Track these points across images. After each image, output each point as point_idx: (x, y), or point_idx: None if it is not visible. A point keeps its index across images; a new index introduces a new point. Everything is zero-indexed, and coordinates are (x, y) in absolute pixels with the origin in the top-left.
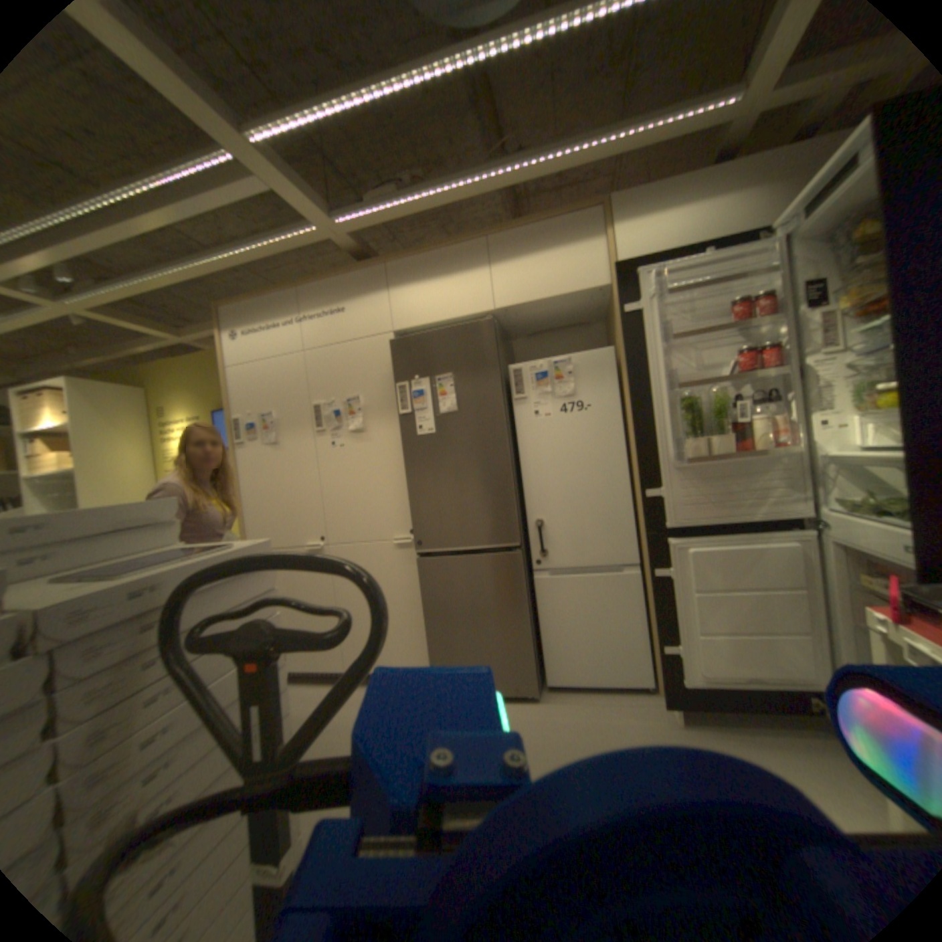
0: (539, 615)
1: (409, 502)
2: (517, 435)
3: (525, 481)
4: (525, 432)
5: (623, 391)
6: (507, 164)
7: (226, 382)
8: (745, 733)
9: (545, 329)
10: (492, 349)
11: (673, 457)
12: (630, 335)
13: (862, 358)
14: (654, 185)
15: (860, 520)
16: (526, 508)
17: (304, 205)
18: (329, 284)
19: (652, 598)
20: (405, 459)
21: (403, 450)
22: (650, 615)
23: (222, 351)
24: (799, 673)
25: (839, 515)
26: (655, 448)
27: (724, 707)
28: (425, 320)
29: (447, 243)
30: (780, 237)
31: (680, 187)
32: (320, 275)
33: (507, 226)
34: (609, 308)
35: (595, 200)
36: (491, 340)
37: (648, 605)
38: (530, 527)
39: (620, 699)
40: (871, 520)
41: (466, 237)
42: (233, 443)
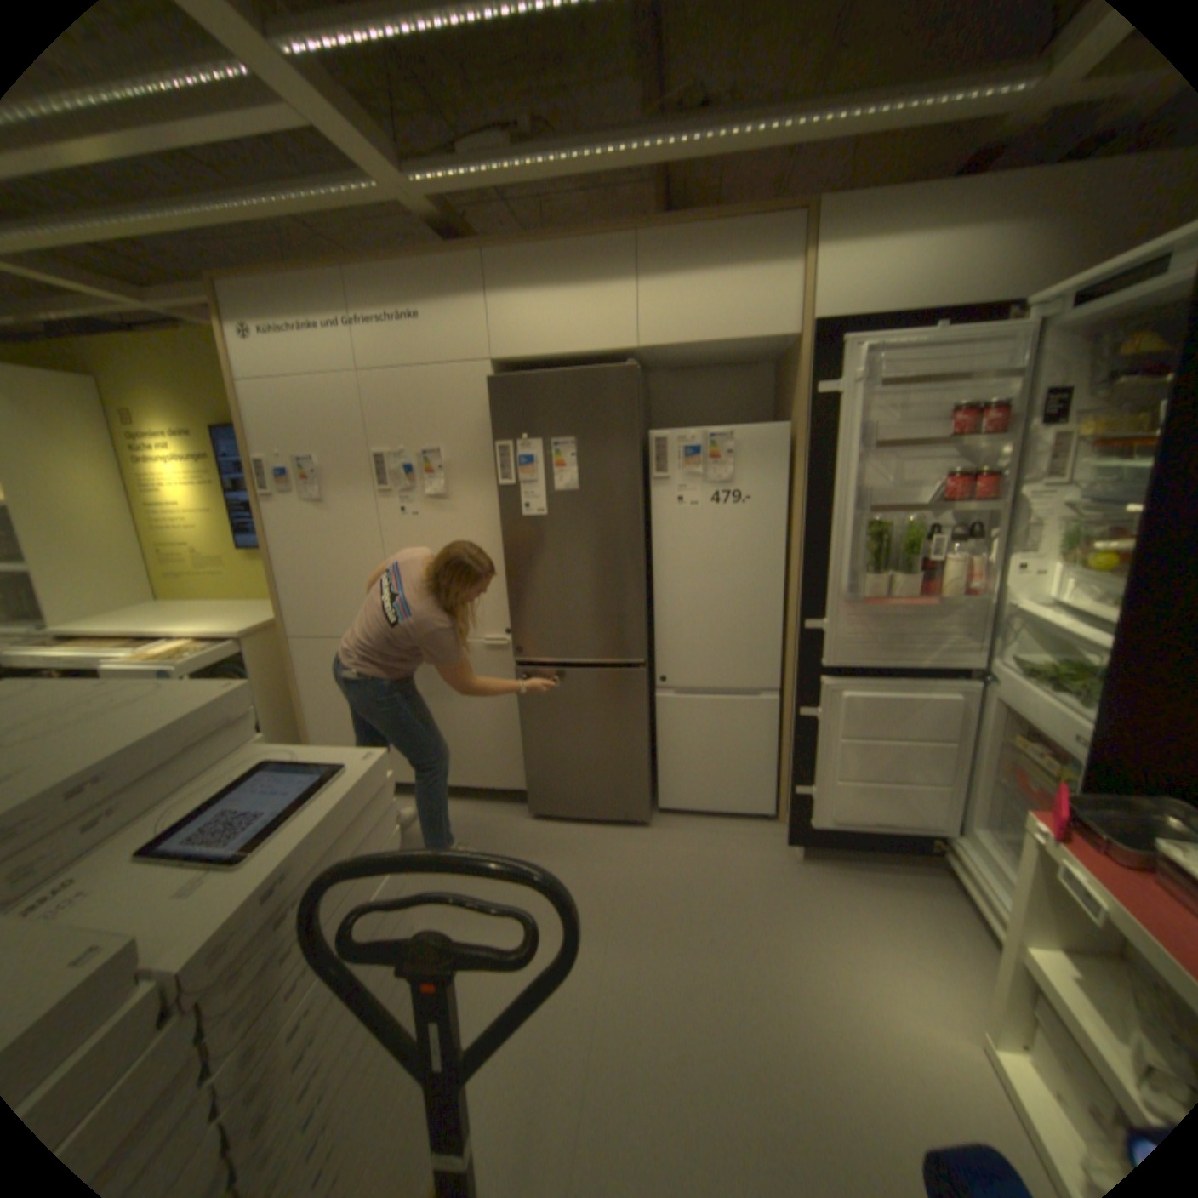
0: (657, 736)
1: (505, 596)
2: (652, 525)
3: (657, 585)
4: (664, 523)
5: (794, 484)
6: (686, 133)
7: (236, 402)
8: (863, 872)
9: (696, 365)
10: (633, 411)
11: (846, 590)
12: (821, 427)
13: (1089, 505)
14: (886, 194)
15: (1037, 692)
16: (654, 614)
17: (363, 152)
18: (394, 269)
19: (787, 727)
20: (502, 541)
21: (501, 530)
22: (781, 744)
23: (226, 354)
24: (931, 823)
25: (1015, 677)
26: (825, 574)
27: (847, 848)
28: (539, 350)
29: (578, 233)
30: (1036, 324)
31: (920, 204)
32: (380, 254)
33: (669, 222)
34: (790, 358)
35: (800, 203)
36: (633, 397)
37: (782, 734)
38: (658, 640)
39: (737, 827)
40: (1049, 696)
41: (608, 230)
42: (255, 493)
